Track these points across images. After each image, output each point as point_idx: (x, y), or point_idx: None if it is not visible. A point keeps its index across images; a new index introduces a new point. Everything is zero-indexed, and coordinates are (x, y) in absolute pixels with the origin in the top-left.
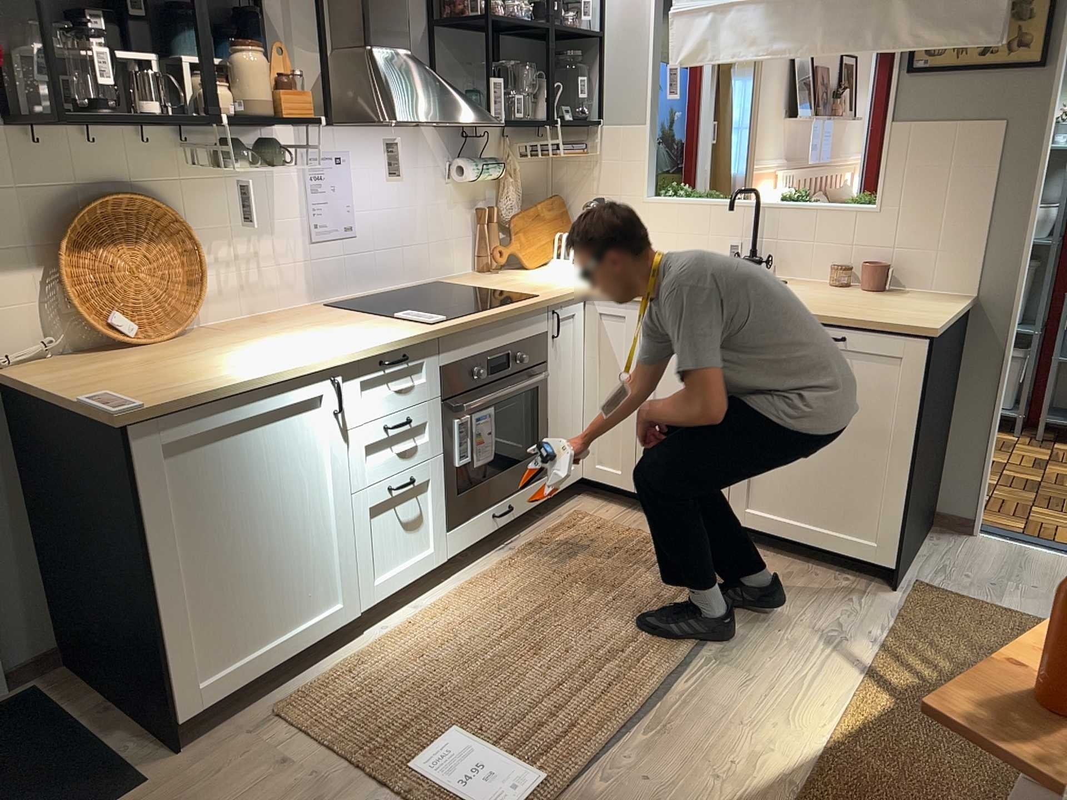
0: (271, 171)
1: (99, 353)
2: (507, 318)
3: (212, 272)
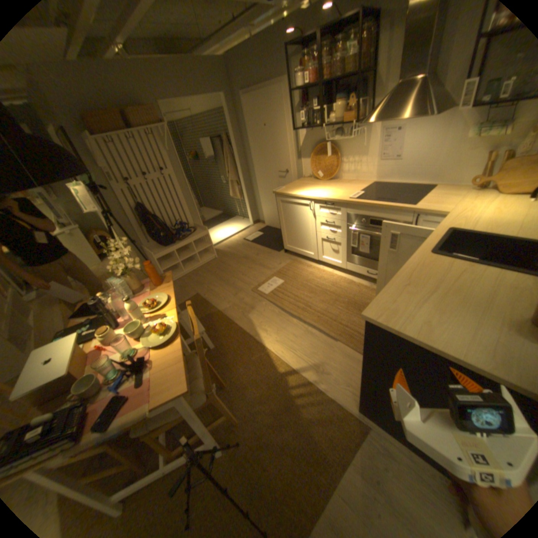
0: (369, 134)
1: (316, 179)
2: (381, 208)
3: (346, 164)
